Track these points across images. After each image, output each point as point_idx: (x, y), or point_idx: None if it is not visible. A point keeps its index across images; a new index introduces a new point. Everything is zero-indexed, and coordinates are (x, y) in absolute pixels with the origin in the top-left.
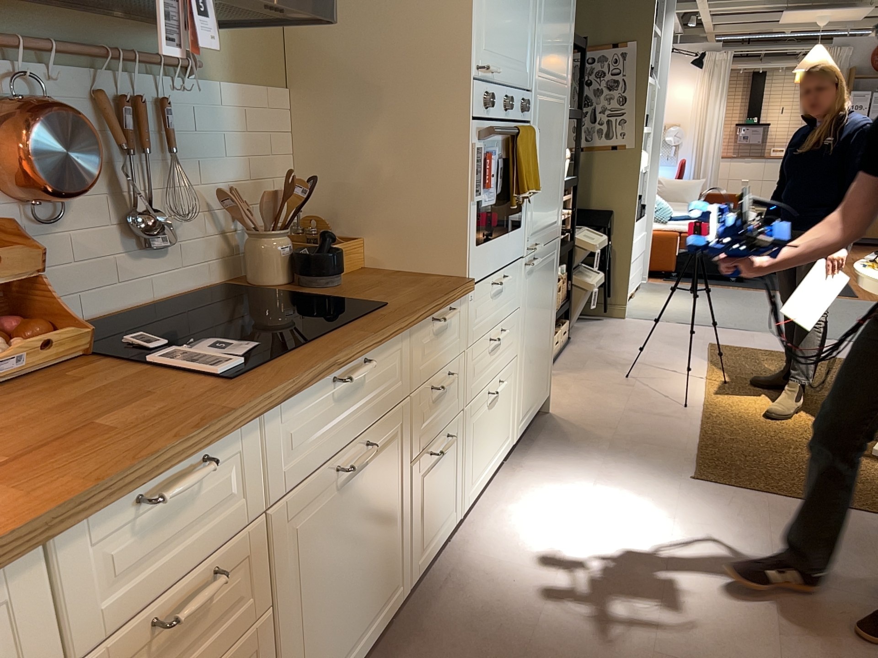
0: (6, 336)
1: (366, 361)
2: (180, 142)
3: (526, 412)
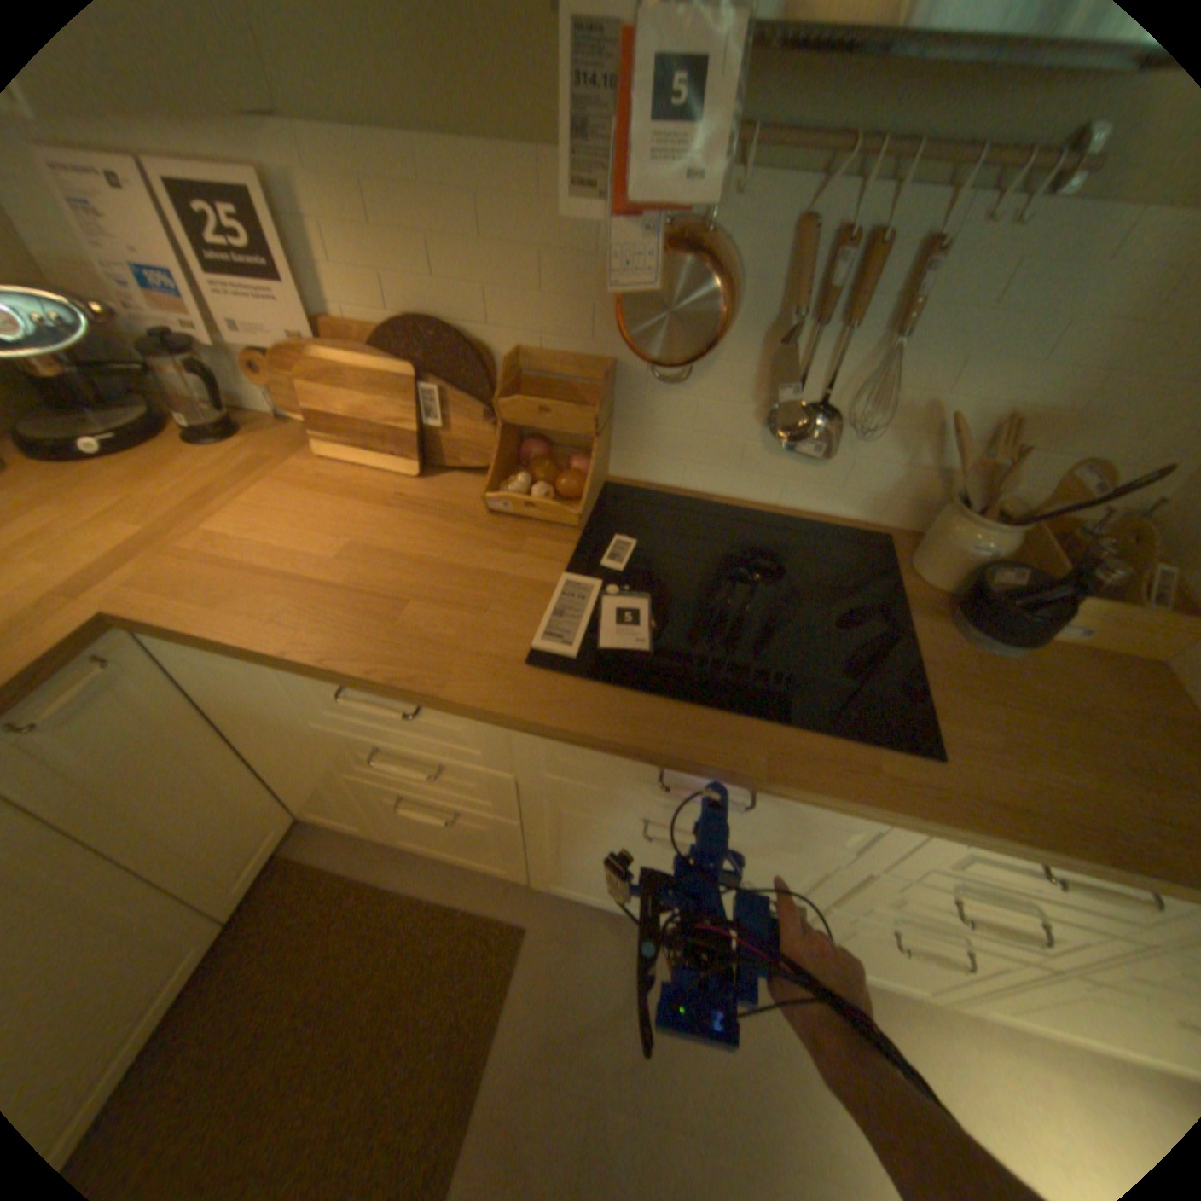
0: (547, 472)
1: (746, 790)
2: (936, 309)
3: None
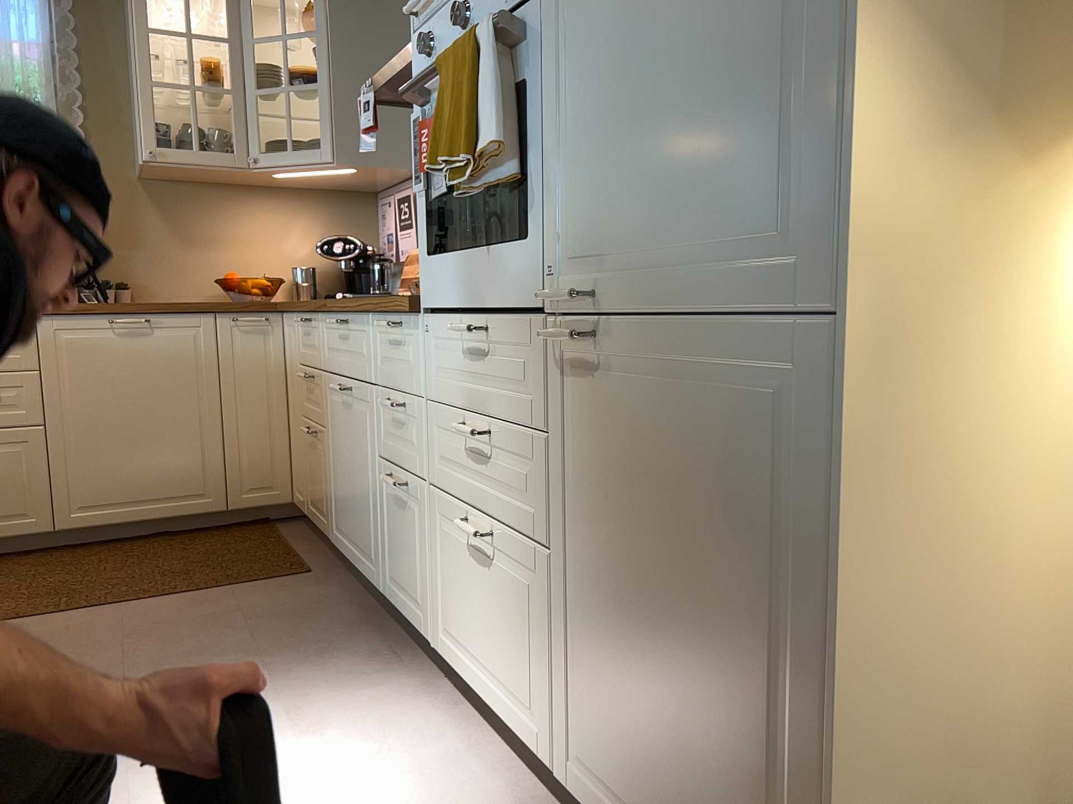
0: None
1: (343, 320)
2: None
3: (615, 799)
